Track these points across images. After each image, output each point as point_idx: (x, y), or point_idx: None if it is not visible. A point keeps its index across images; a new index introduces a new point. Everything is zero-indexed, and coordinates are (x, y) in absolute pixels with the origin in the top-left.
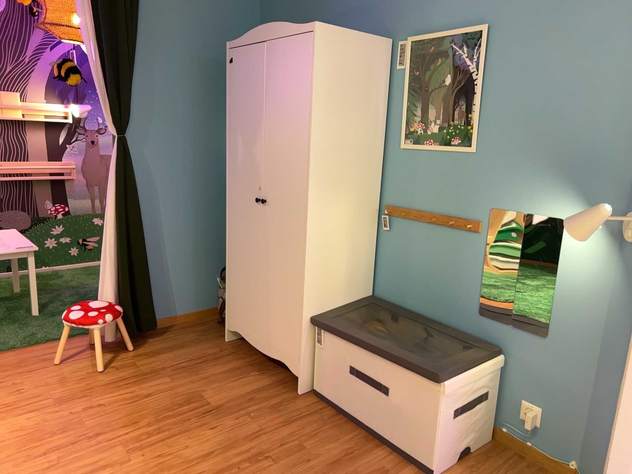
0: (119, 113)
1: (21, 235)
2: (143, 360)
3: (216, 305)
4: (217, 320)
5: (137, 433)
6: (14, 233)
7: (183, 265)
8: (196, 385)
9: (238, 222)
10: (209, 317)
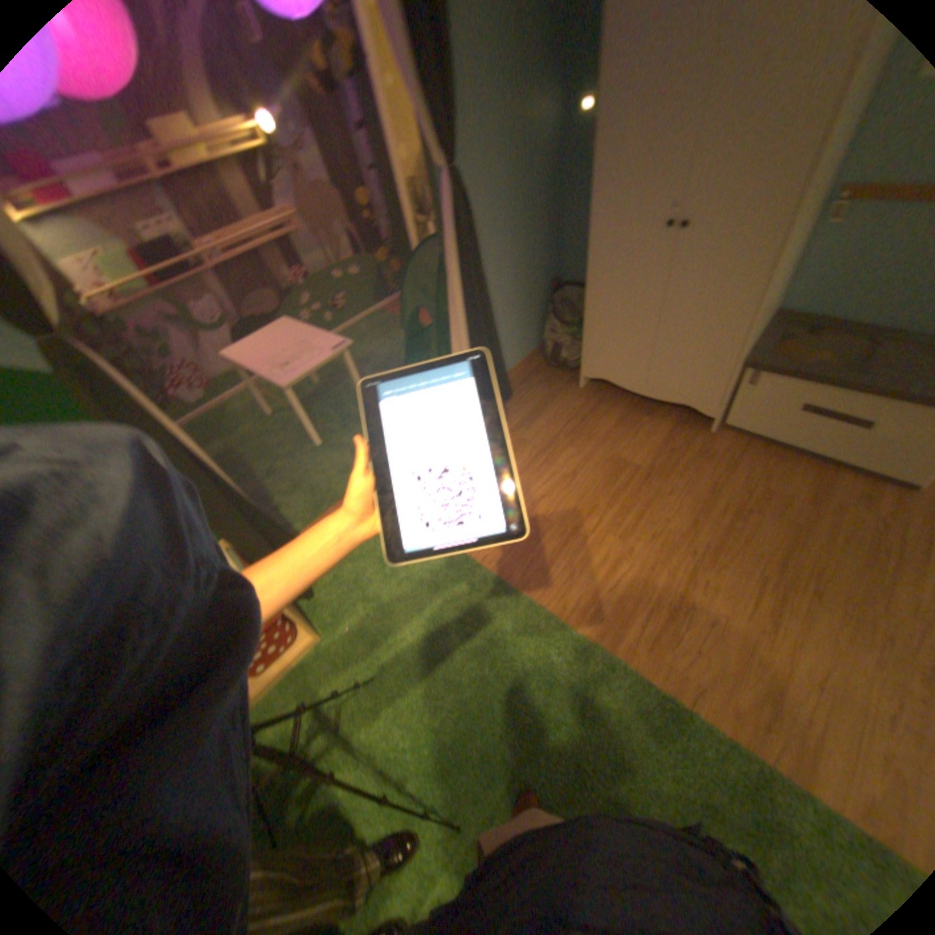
0: (446, 126)
1: (306, 328)
2: (525, 432)
3: (534, 347)
4: (547, 364)
5: (607, 517)
6: (293, 327)
7: (509, 318)
8: (603, 447)
9: (614, 257)
10: (534, 362)
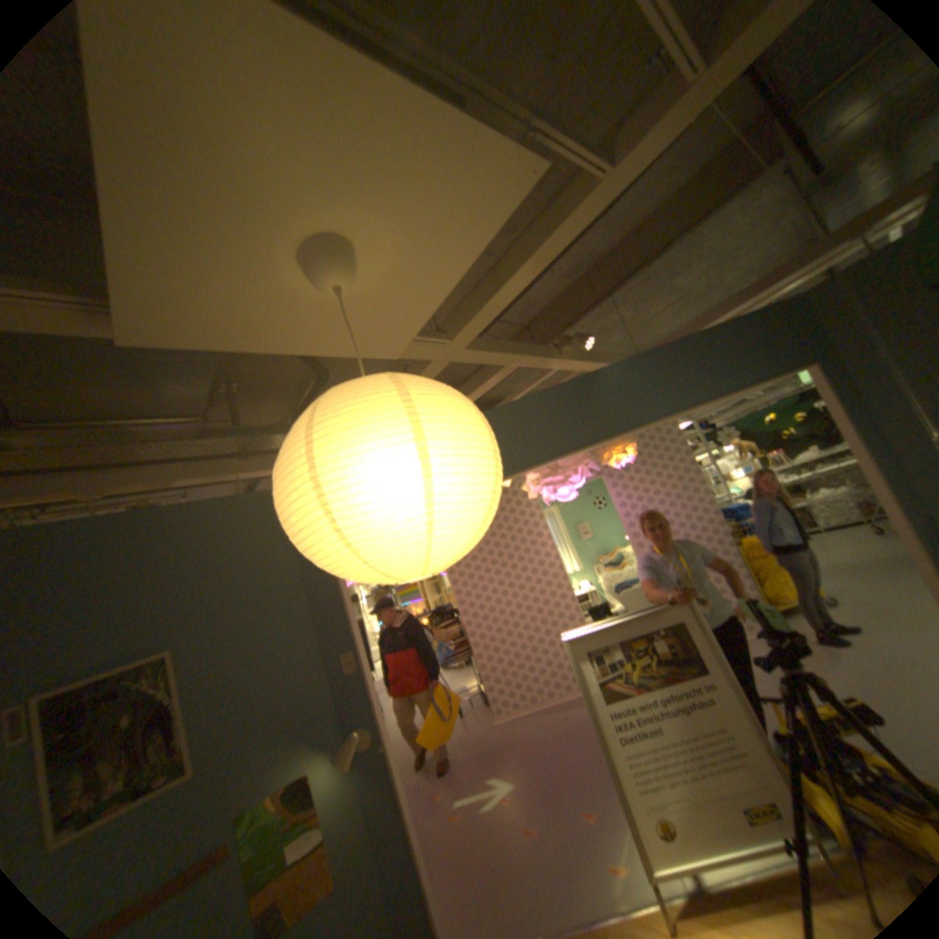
0: None
1: None
2: None
3: None
4: None
5: None
6: None
7: None
8: None
9: None
10: None
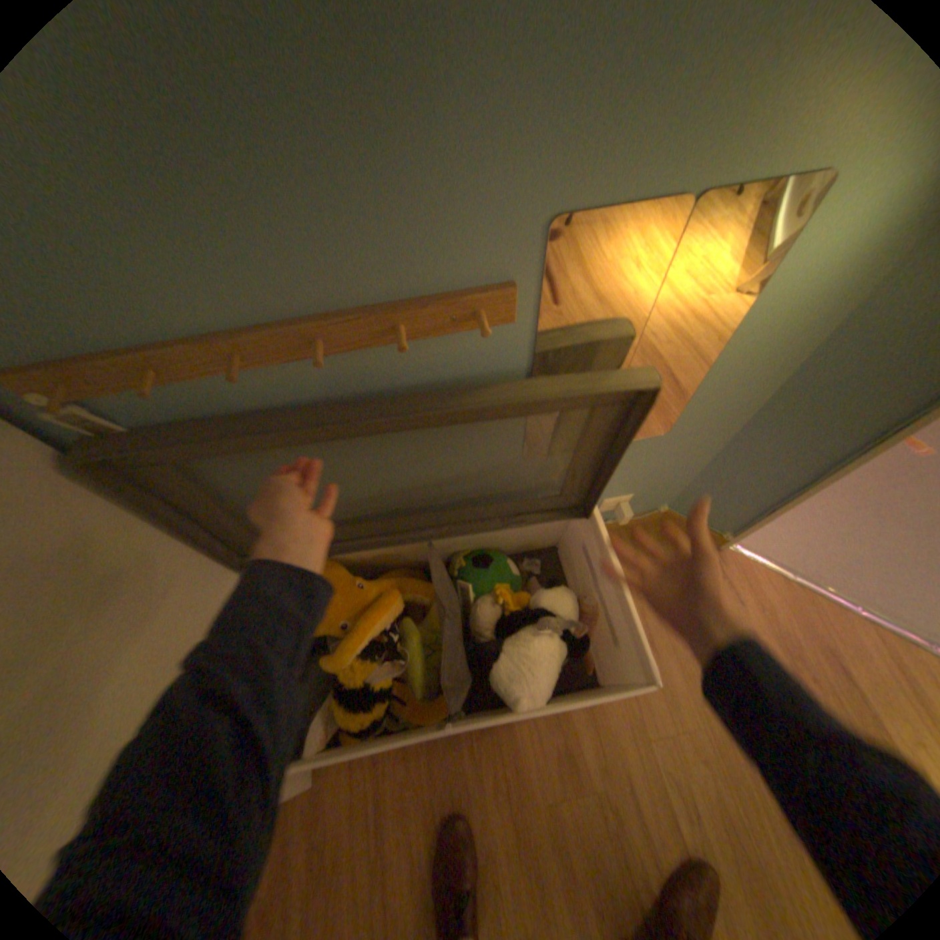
0: None
1: None
2: None
3: None
4: None
5: None
6: None
7: None
8: None
9: None
10: None
